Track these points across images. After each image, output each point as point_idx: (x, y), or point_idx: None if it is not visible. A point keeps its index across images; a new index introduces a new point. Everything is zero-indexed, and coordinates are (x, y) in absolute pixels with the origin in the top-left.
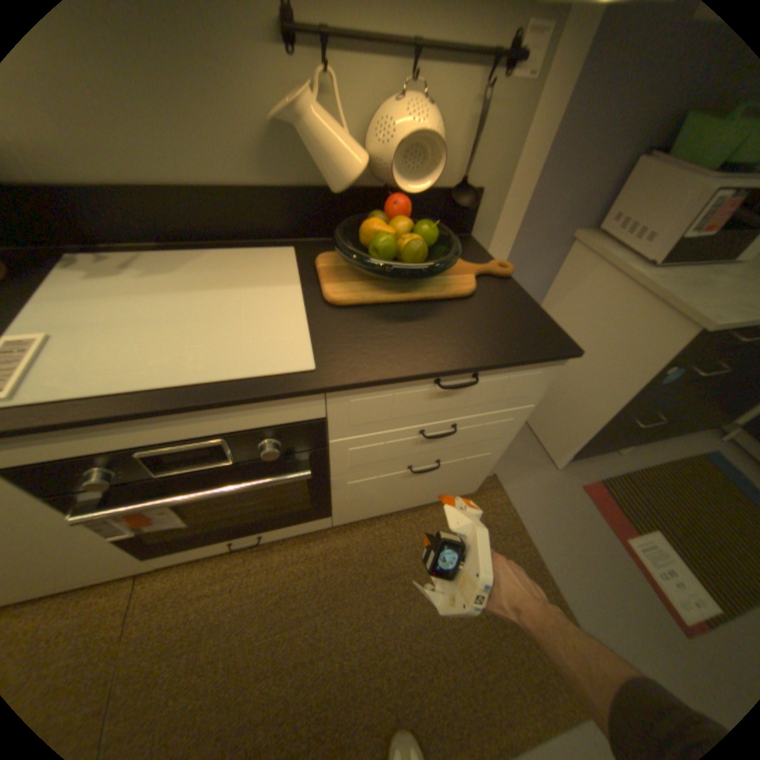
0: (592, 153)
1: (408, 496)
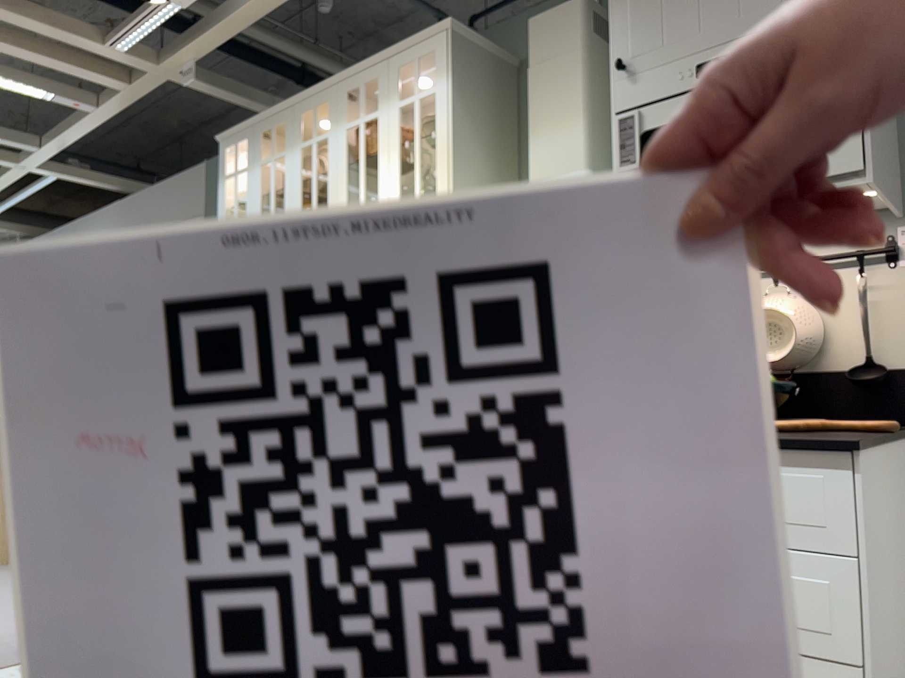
0: None
1: None
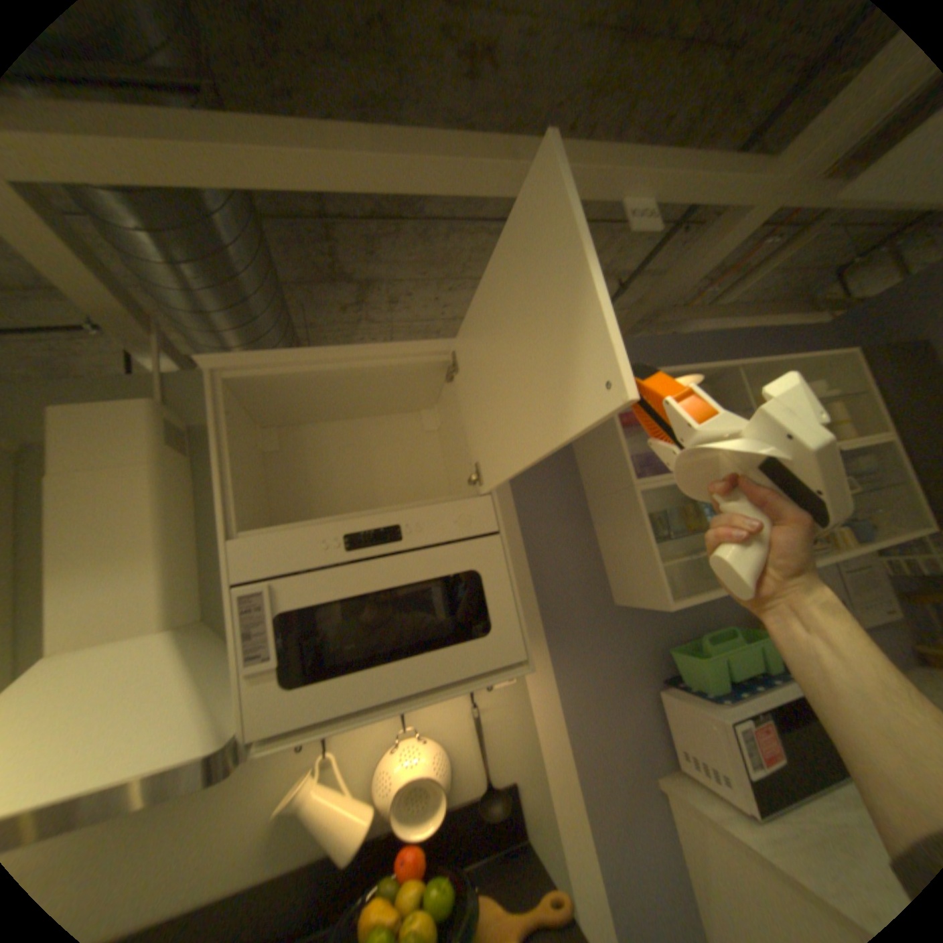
0: (611, 707)
1: None
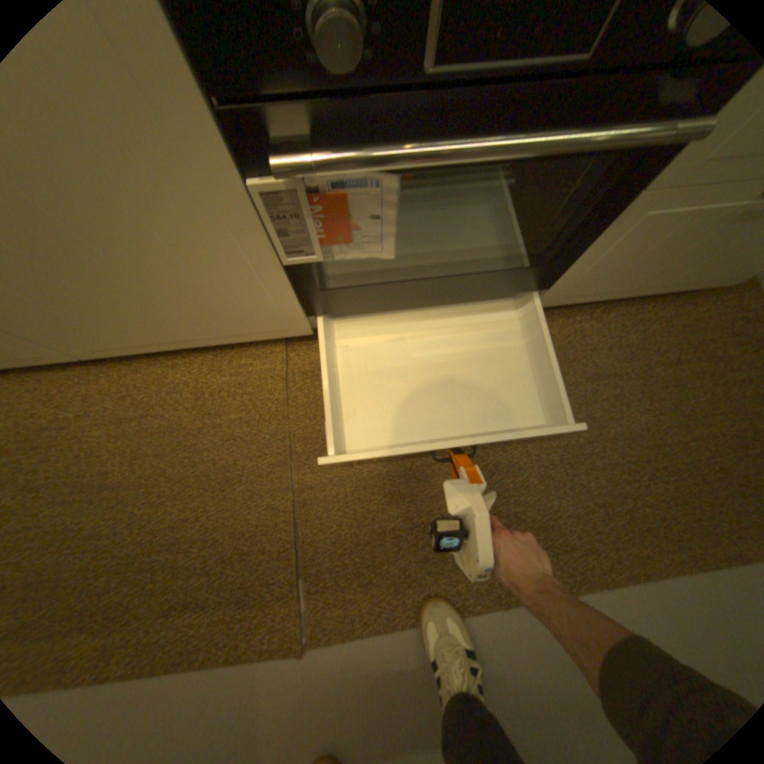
0: None
1: (669, 271)
